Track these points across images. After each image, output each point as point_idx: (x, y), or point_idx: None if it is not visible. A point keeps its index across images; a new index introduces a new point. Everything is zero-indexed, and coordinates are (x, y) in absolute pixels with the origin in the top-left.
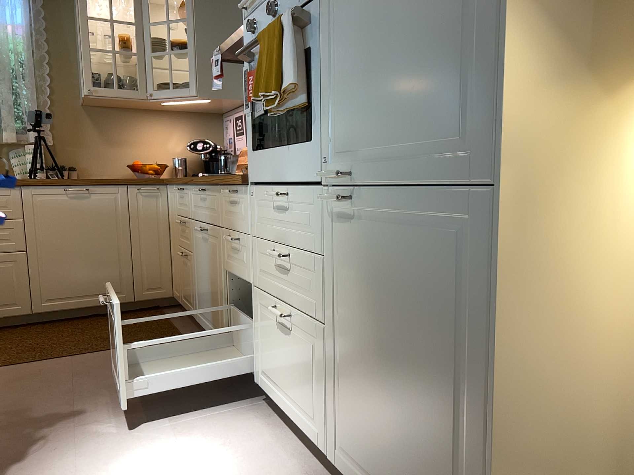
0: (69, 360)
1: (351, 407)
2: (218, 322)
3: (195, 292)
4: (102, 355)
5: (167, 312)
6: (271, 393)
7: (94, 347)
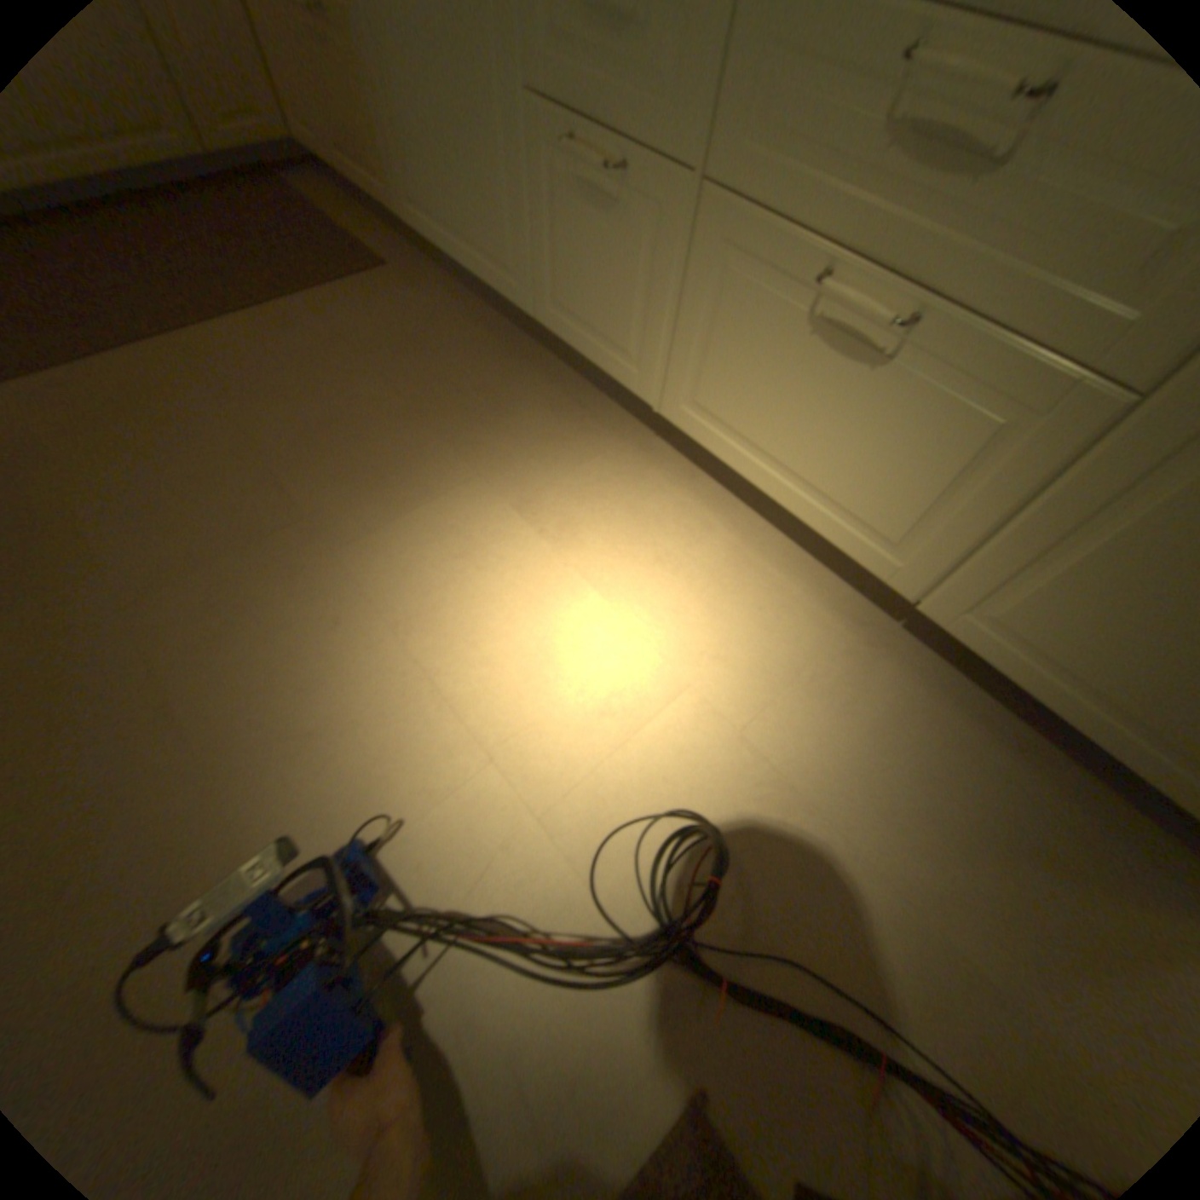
0: (171, 343)
1: (1117, 573)
2: (503, 241)
3: (389, 142)
4: (240, 324)
5: (297, 183)
6: (718, 441)
7: (202, 300)
